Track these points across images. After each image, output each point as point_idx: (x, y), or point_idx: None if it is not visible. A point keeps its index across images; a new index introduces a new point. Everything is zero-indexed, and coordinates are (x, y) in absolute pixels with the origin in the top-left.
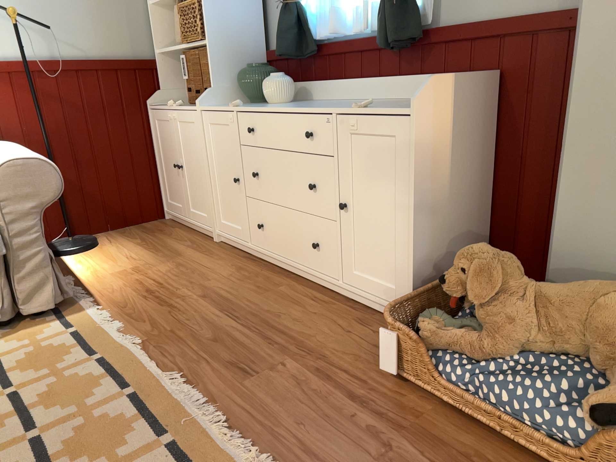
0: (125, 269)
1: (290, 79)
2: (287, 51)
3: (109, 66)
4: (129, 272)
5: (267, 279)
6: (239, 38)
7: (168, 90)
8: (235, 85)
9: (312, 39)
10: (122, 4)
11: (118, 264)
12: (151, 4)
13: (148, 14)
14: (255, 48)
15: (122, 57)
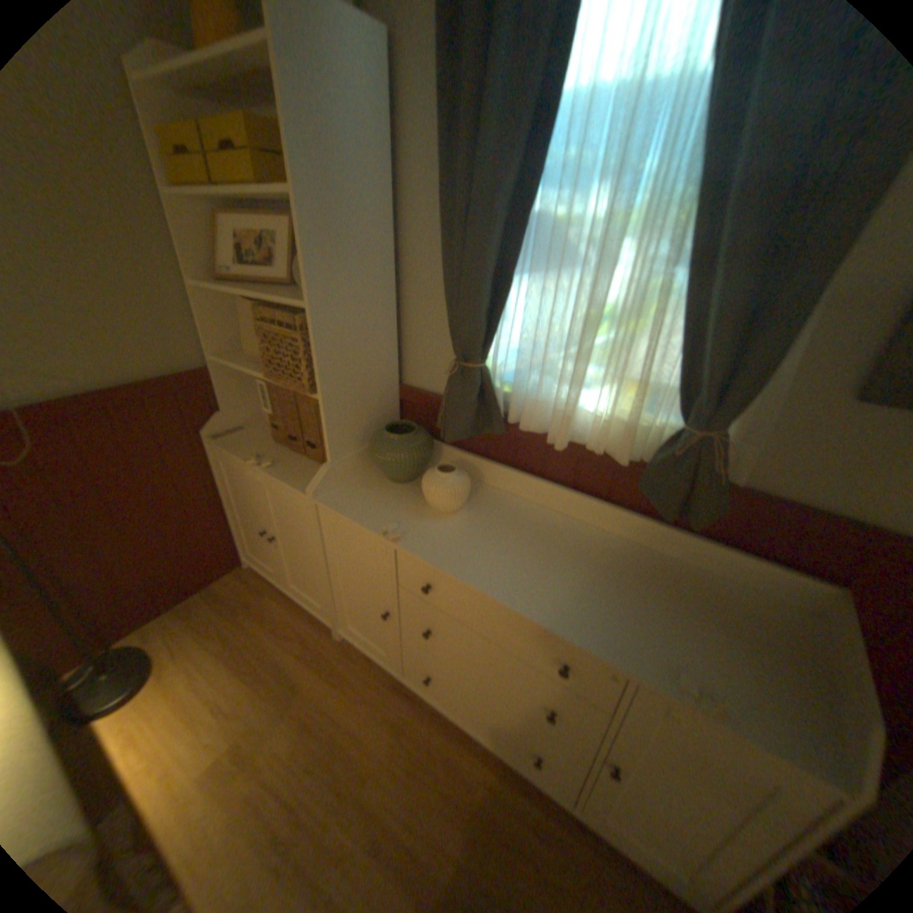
0: (216, 760)
1: (468, 475)
2: (466, 435)
3: (124, 394)
4: (225, 770)
5: (448, 765)
6: (367, 377)
7: (232, 407)
8: (362, 445)
9: (505, 418)
10: (134, 281)
11: (199, 741)
12: (189, 279)
13: (185, 293)
14: (388, 384)
15: (147, 371)
